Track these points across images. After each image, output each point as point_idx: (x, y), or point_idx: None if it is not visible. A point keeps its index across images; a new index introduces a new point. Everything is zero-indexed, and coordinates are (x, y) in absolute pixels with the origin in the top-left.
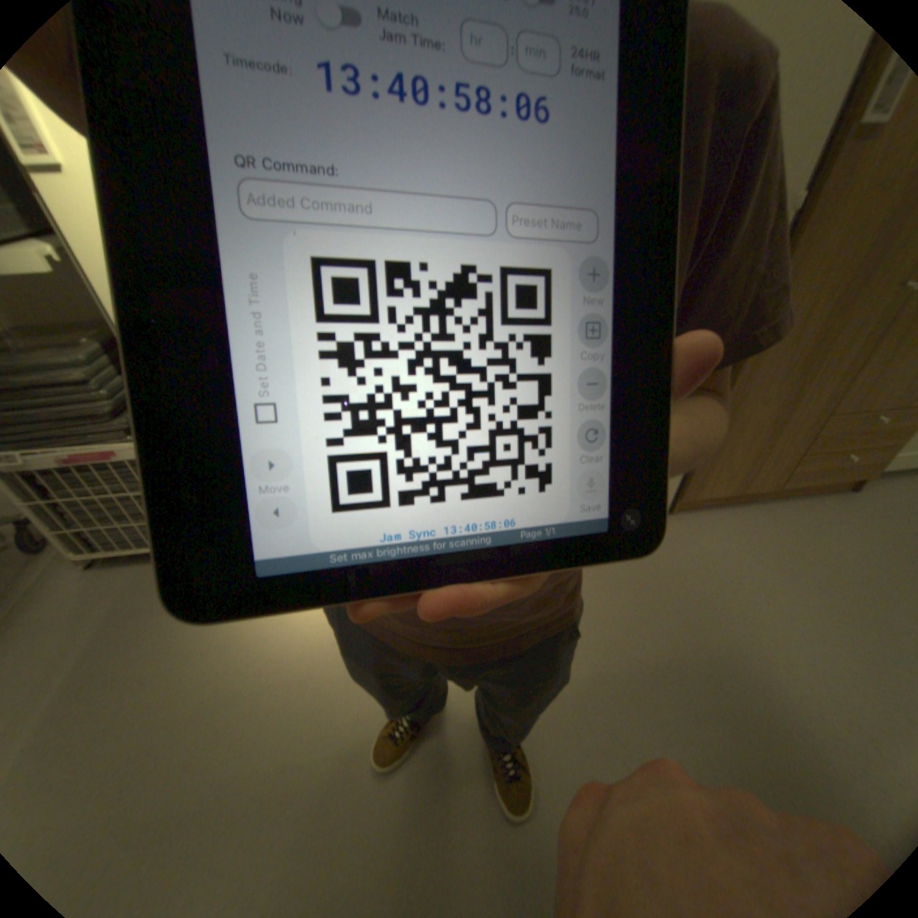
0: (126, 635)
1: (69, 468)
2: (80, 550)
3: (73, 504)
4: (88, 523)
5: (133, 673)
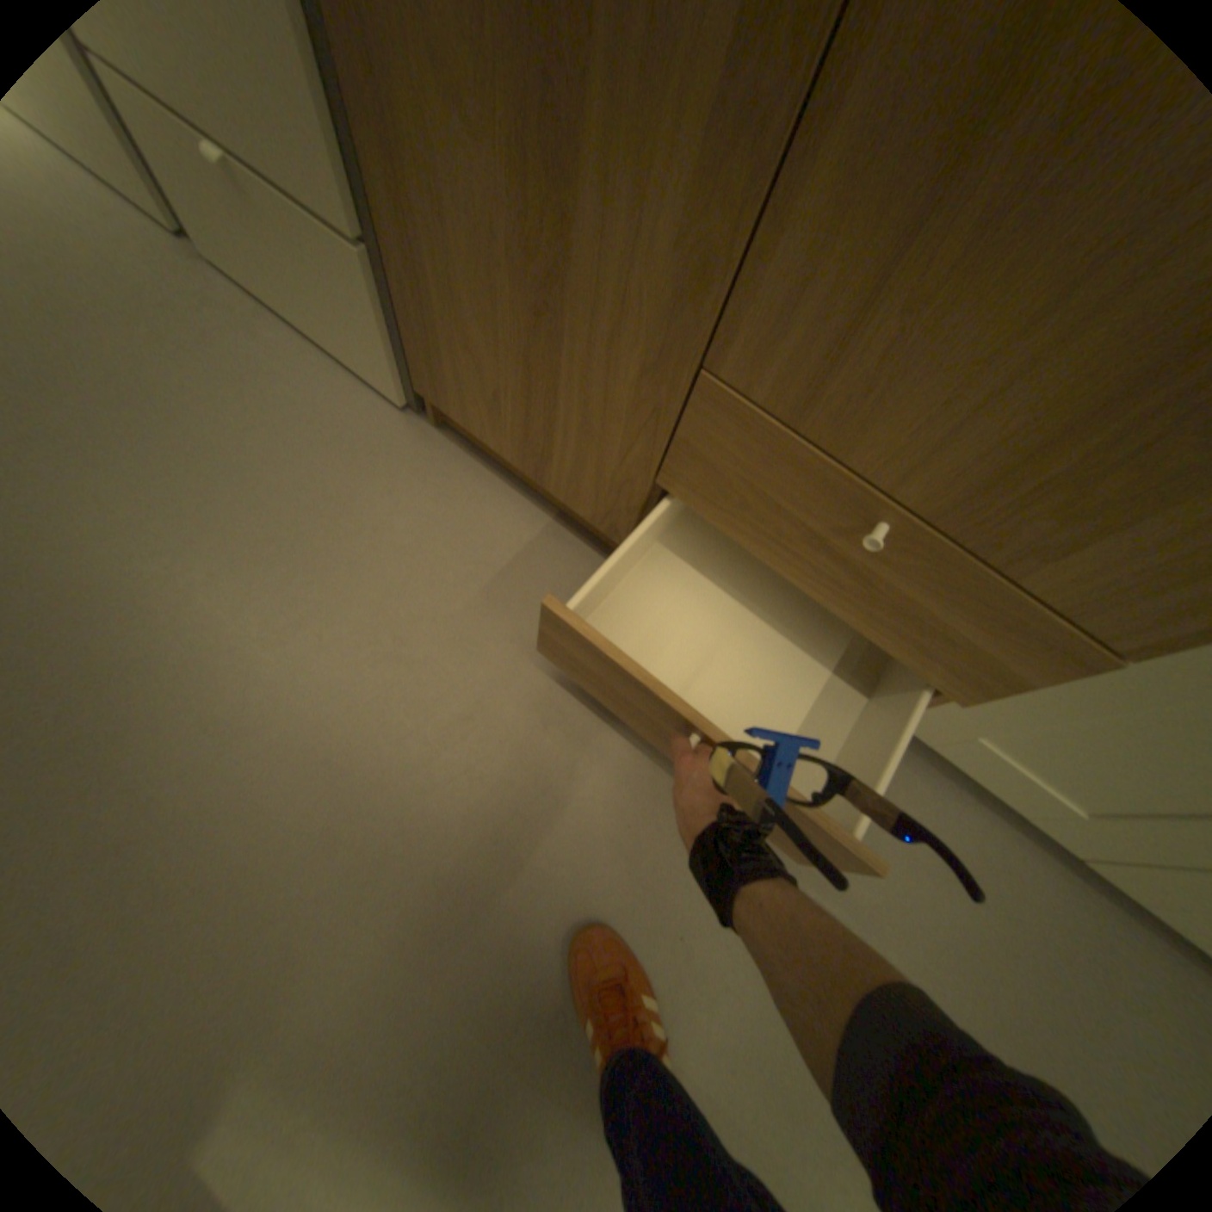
0: None
1: None
2: None
3: None
4: None
5: None
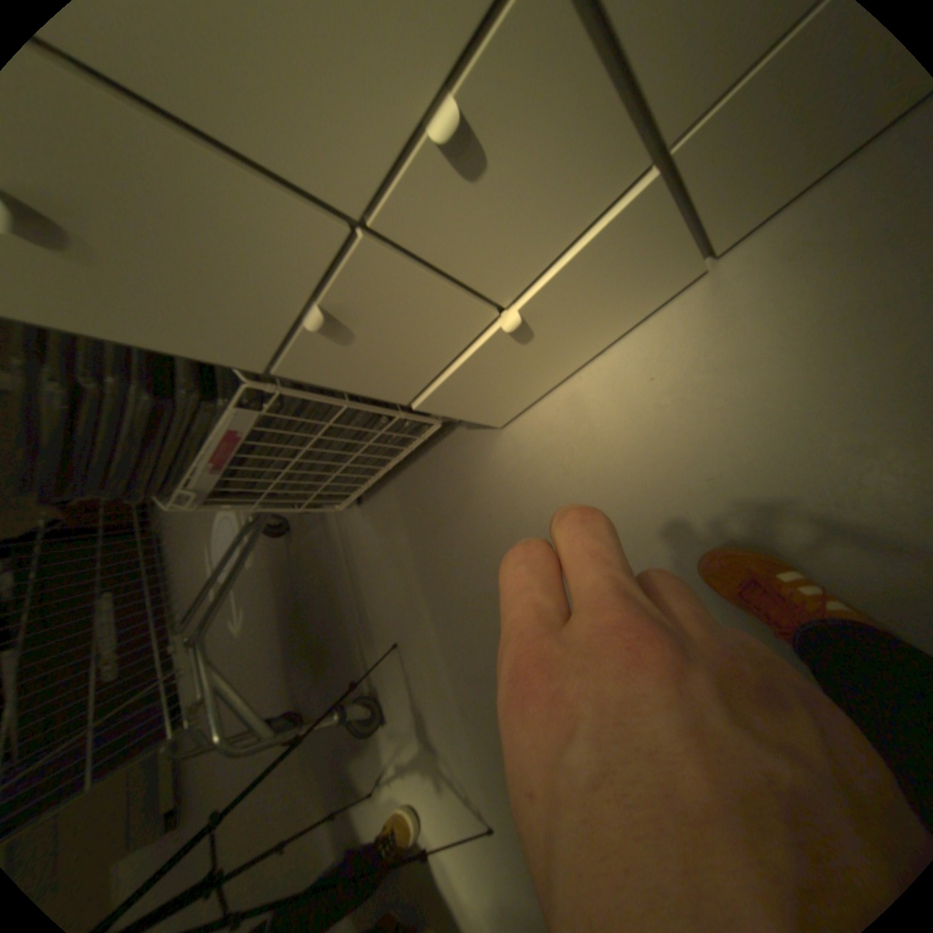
0: (439, 555)
1: (227, 470)
2: (336, 502)
3: (279, 486)
4: (312, 487)
5: (477, 593)
